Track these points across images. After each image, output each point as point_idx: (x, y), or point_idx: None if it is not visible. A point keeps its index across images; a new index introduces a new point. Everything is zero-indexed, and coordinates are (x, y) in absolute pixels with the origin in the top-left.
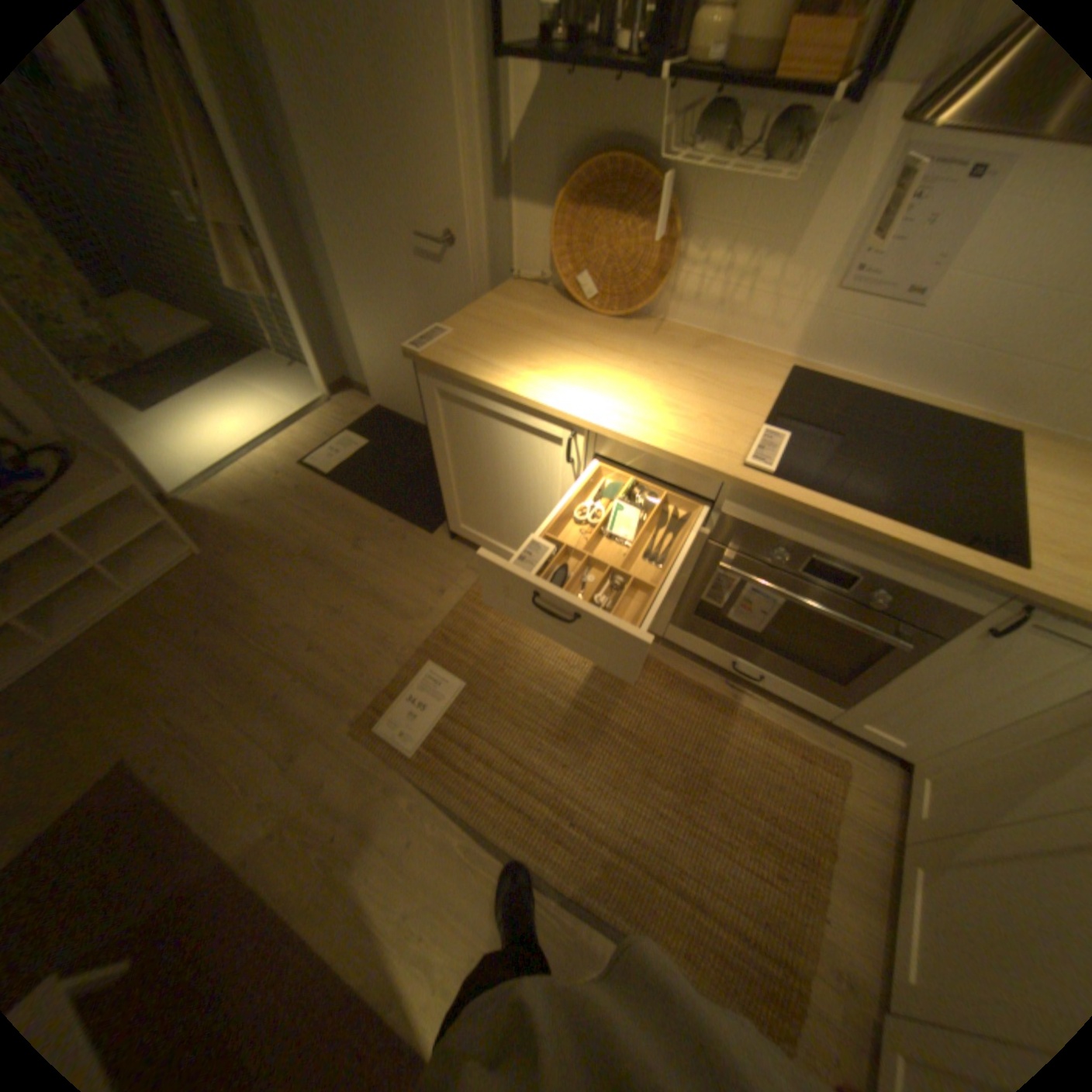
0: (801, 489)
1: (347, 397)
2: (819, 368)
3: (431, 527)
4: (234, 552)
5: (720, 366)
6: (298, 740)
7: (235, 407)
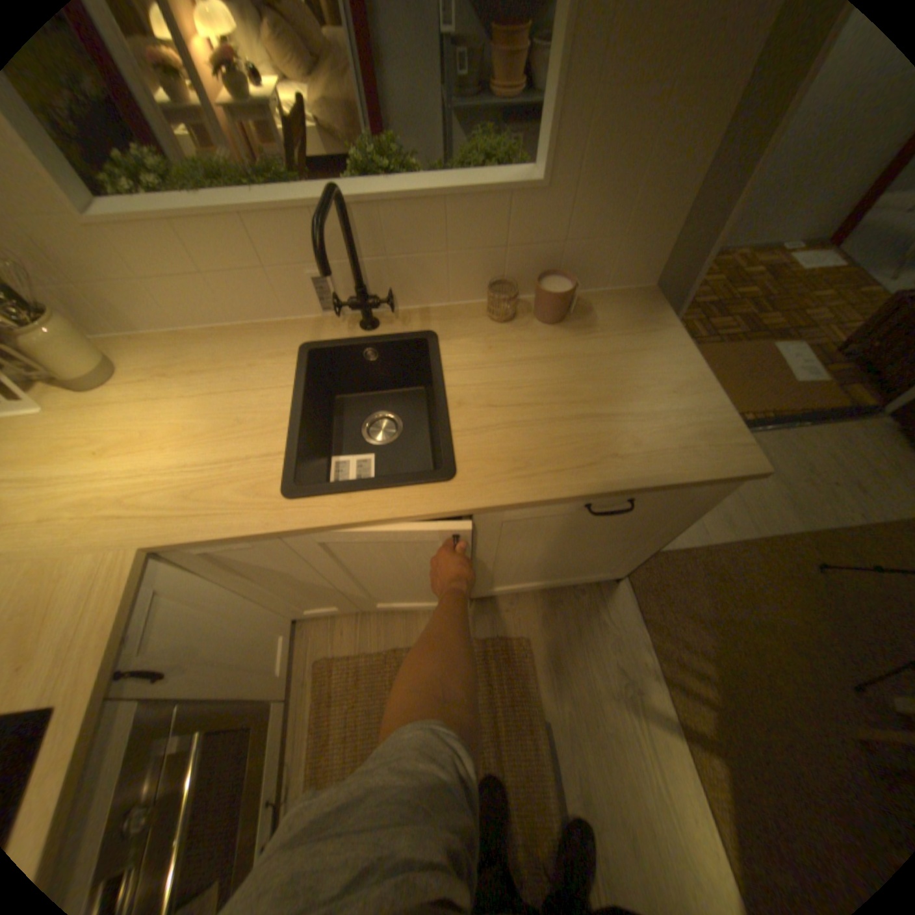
0: None
1: None
2: None
3: None
4: None
5: None
6: None
7: None
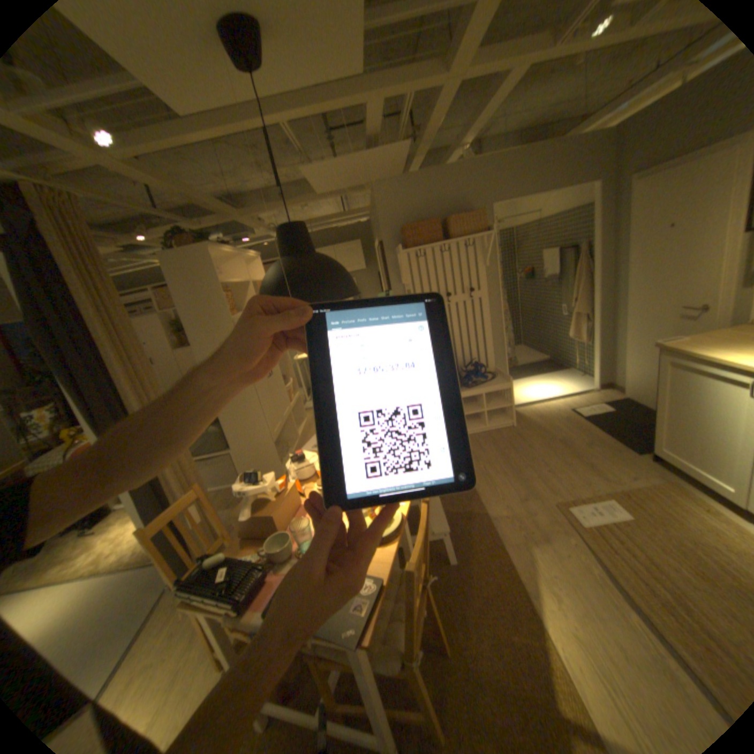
0: None
1: (611, 391)
2: None
3: (642, 452)
4: (530, 430)
5: None
6: (533, 496)
7: (551, 385)
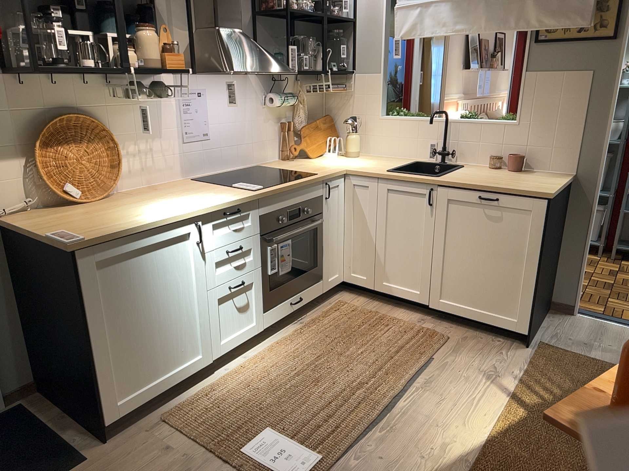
0: (272, 186)
1: None
2: (194, 179)
3: (77, 458)
4: None
5: (178, 188)
6: None
7: None
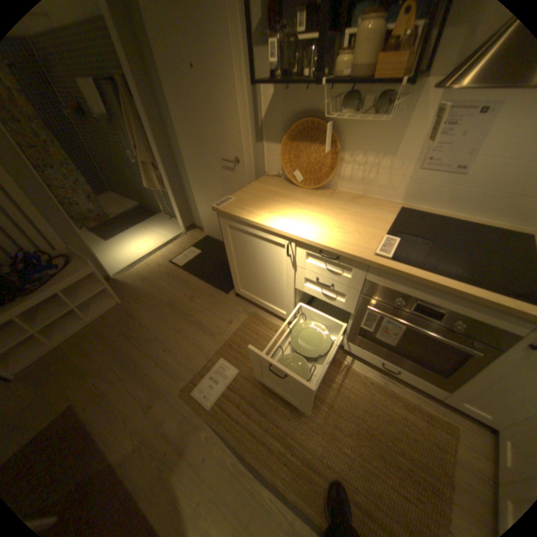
0: (407, 265)
1: (194, 231)
2: (416, 207)
3: (227, 290)
4: (136, 302)
5: (363, 208)
6: (154, 397)
7: (145, 237)
